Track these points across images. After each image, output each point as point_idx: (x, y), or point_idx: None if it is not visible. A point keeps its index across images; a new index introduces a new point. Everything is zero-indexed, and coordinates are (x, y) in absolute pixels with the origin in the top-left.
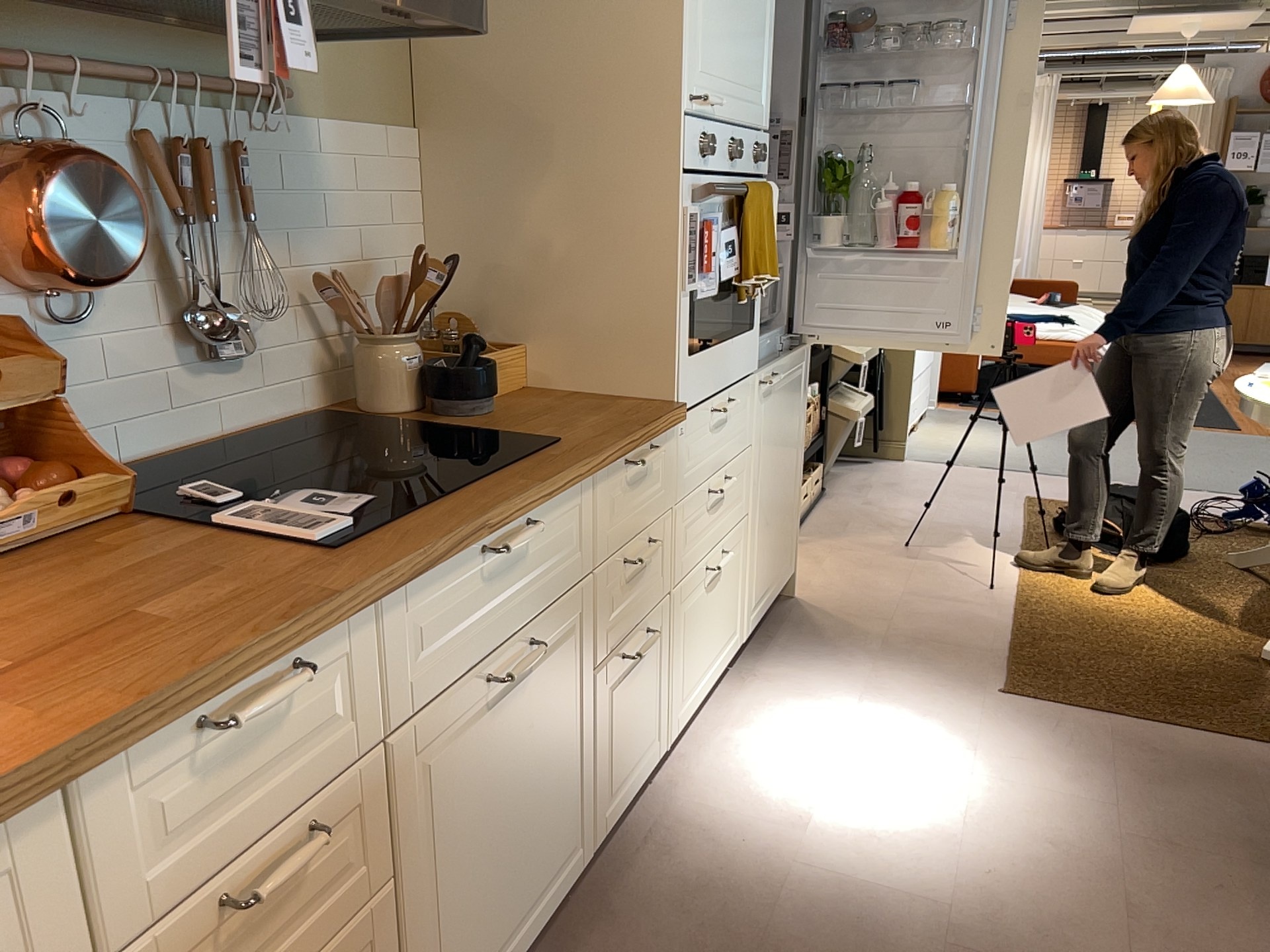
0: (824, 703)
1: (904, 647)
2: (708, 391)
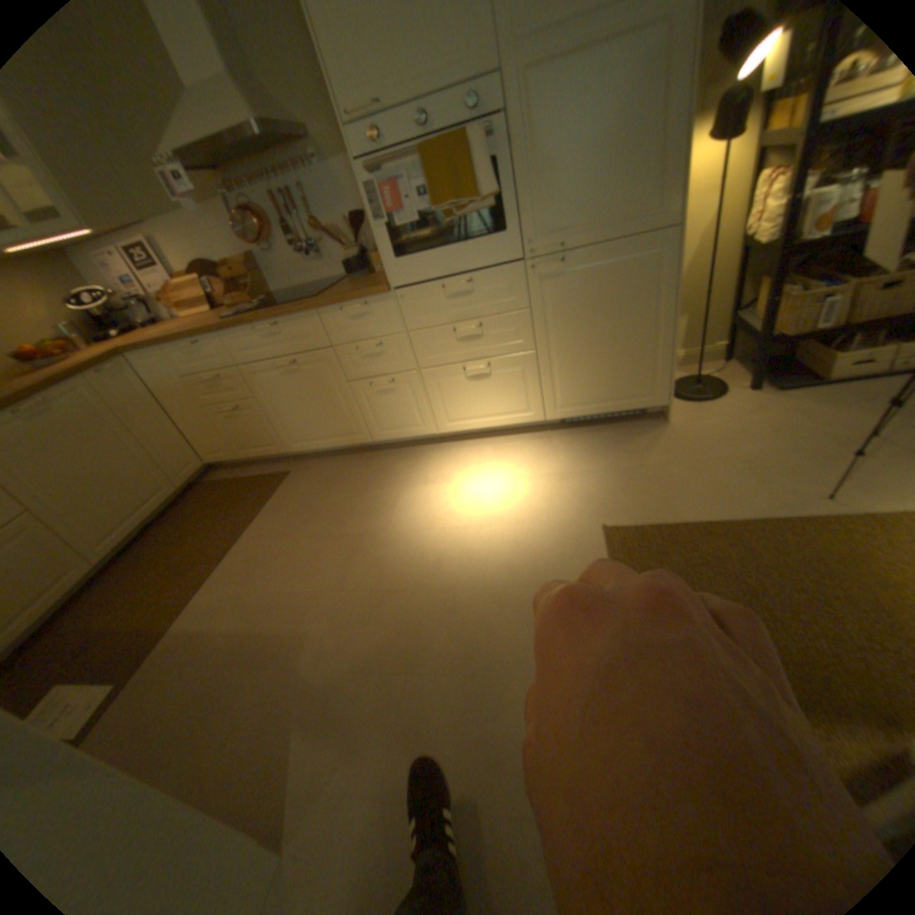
0: (535, 465)
1: (638, 476)
2: (429, 275)
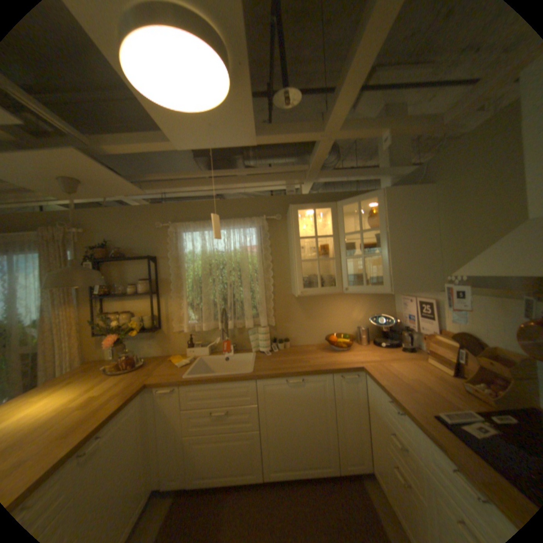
0: None
1: None
2: None
